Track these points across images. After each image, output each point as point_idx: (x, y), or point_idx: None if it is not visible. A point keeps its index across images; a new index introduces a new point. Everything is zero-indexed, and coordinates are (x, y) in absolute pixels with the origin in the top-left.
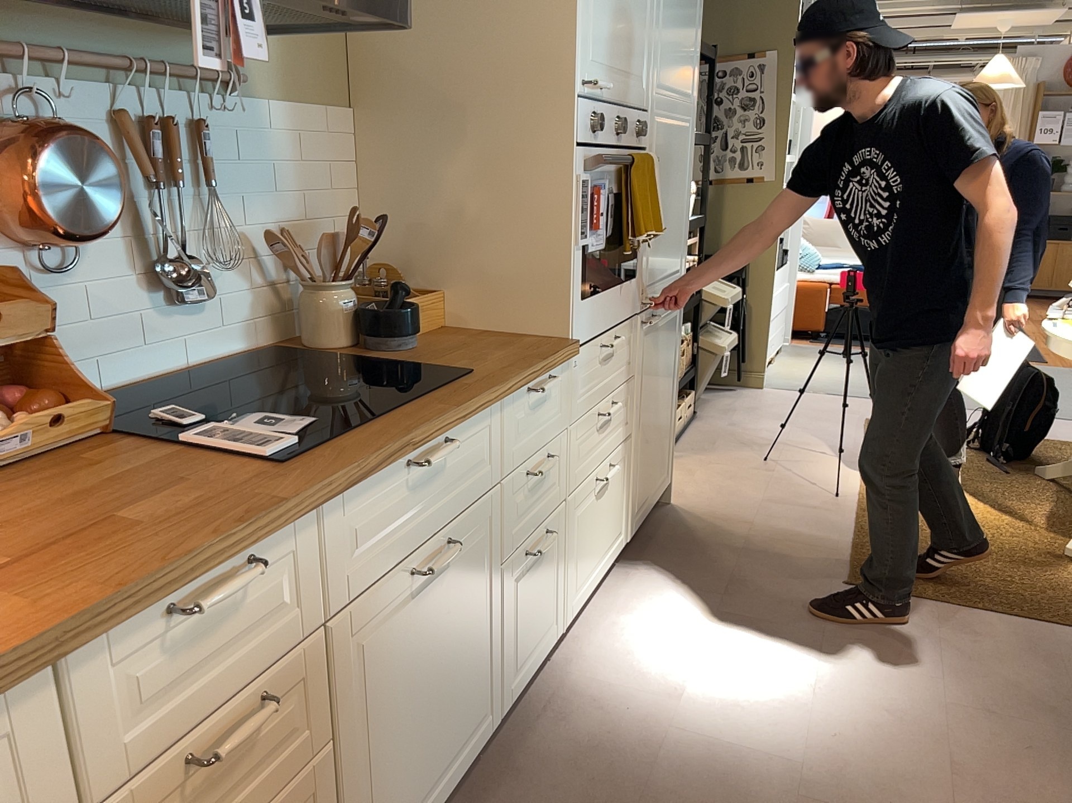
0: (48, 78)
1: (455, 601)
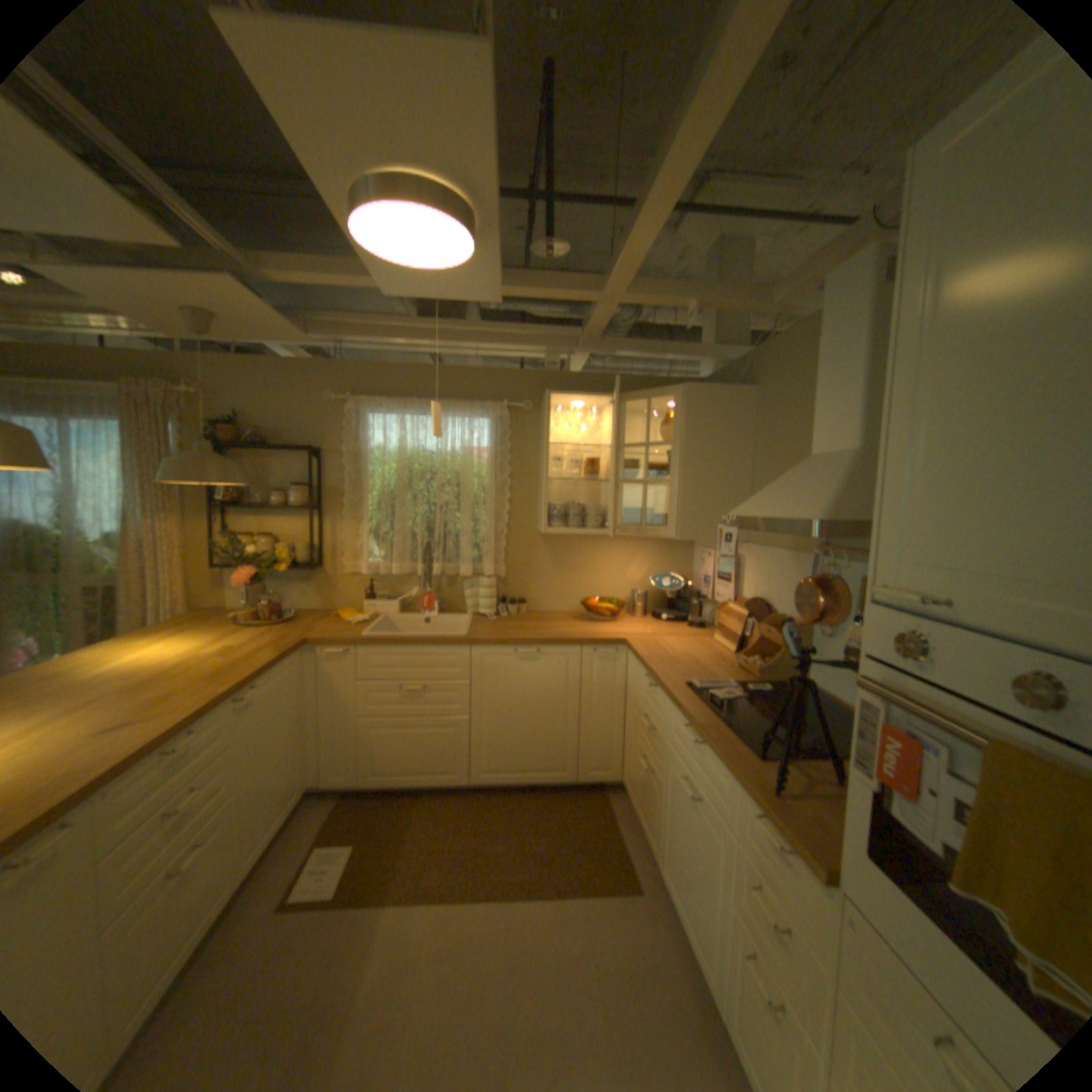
0: (846, 561)
1: (704, 846)
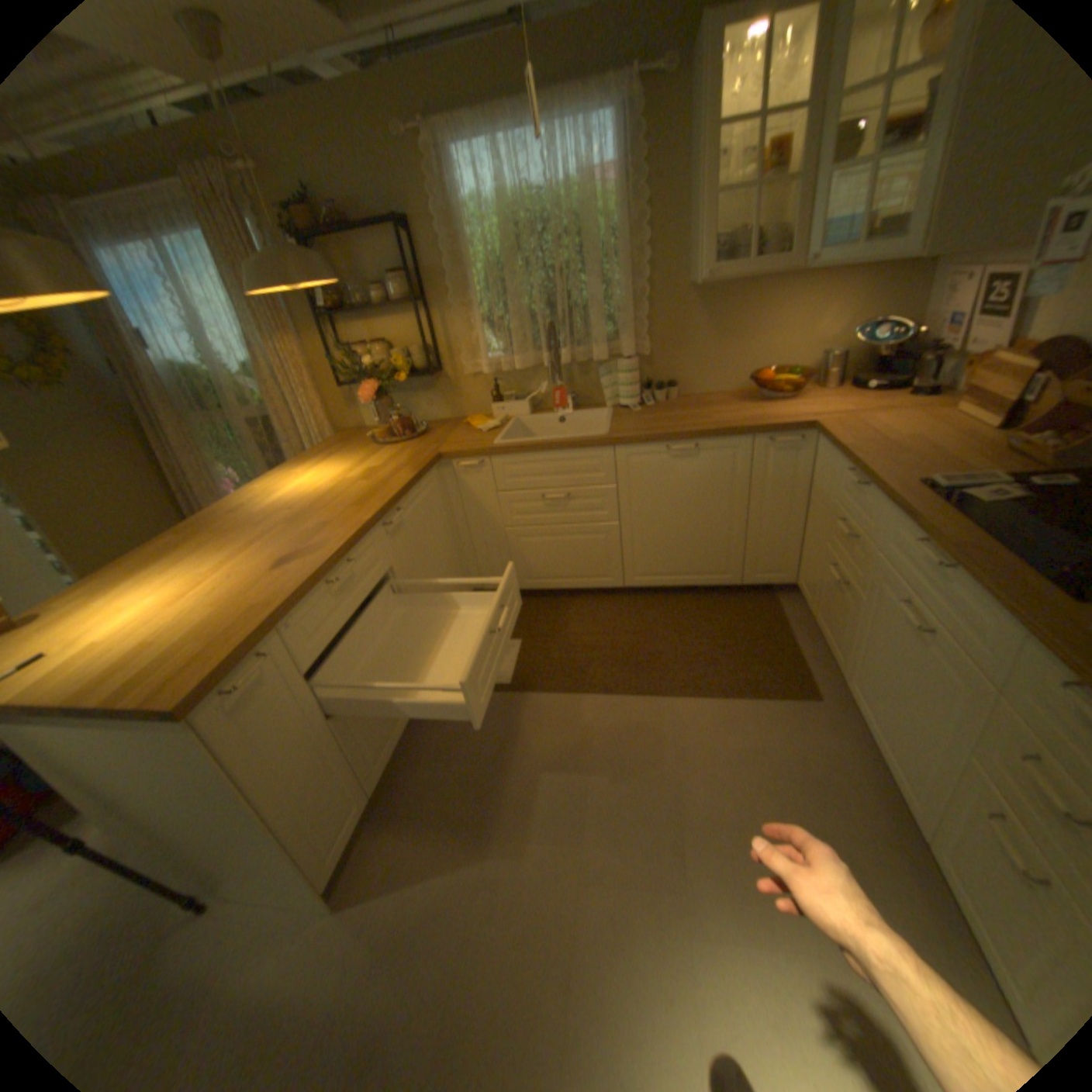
0: None
1: (927, 680)
